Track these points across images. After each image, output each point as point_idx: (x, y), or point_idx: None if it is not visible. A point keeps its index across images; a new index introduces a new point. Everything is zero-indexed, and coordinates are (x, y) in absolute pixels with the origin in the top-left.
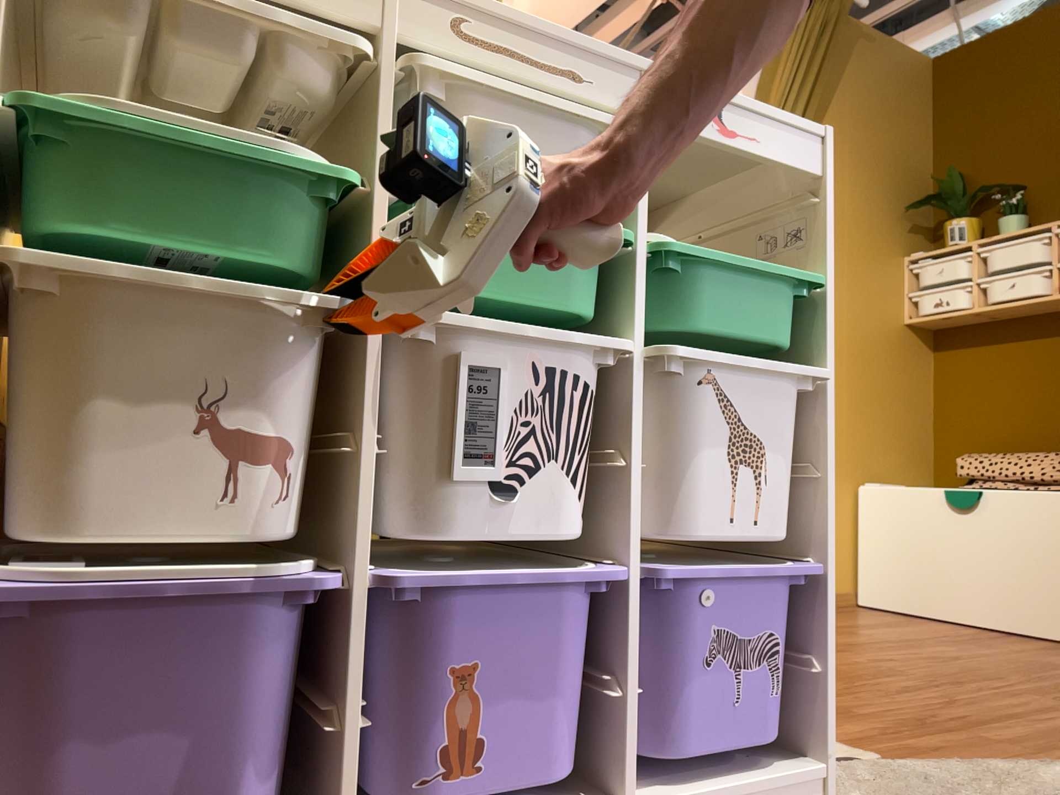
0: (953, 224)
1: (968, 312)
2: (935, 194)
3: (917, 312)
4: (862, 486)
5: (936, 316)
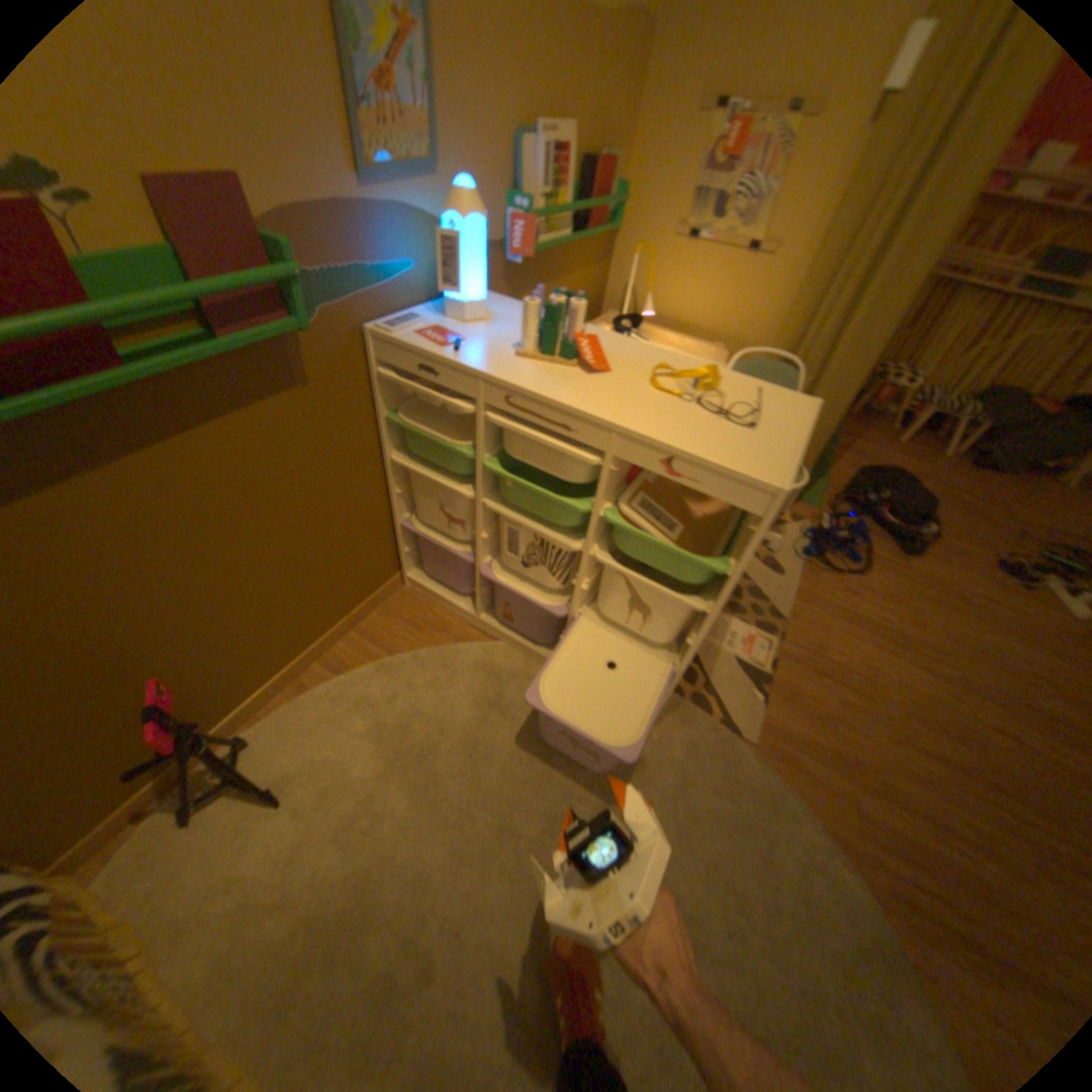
0: None
1: None
2: None
3: None
4: None
5: None
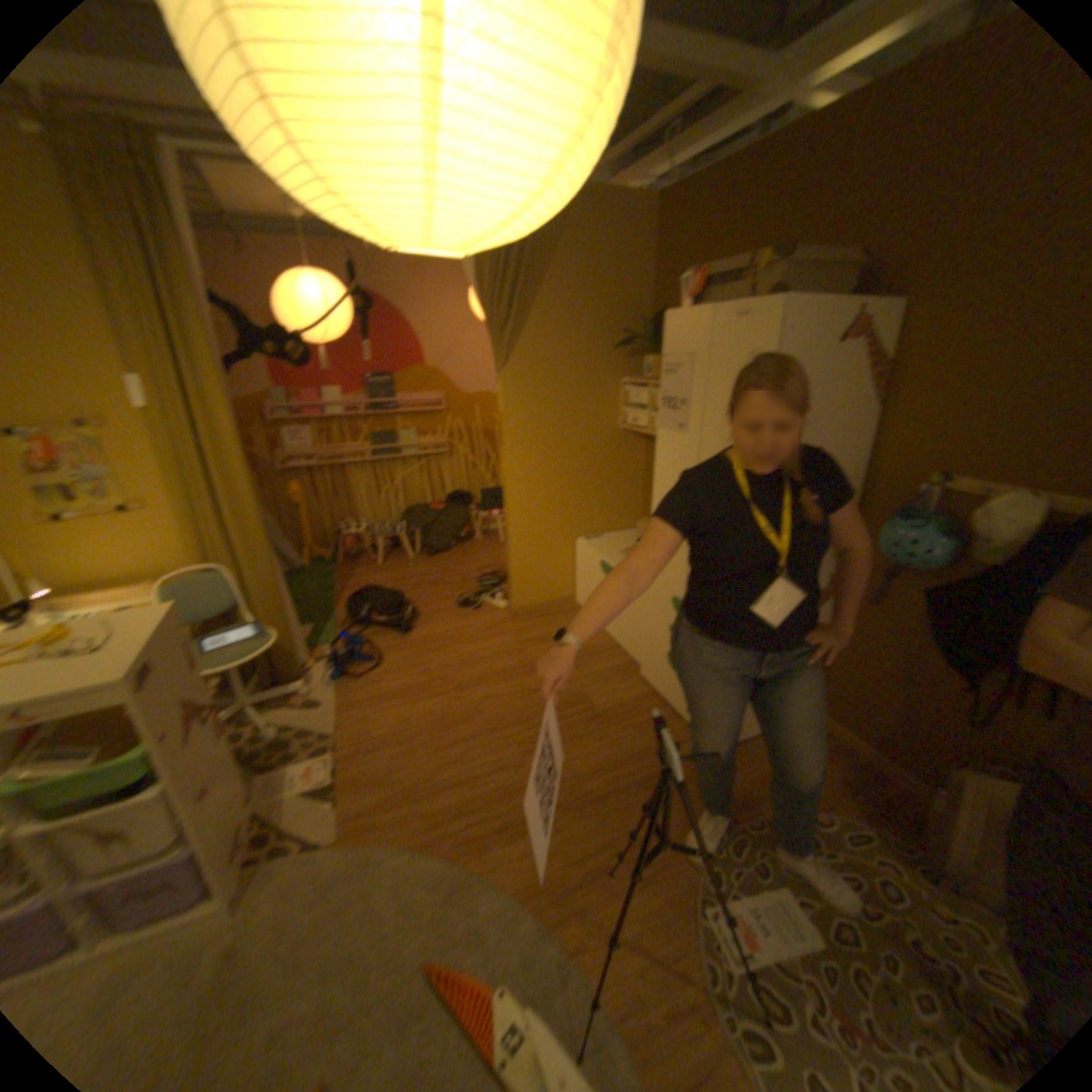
0: (651, 359)
1: (647, 434)
2: (645, 330)
3: (629, 423)
4: (576, 545)
5: (634, 431)
